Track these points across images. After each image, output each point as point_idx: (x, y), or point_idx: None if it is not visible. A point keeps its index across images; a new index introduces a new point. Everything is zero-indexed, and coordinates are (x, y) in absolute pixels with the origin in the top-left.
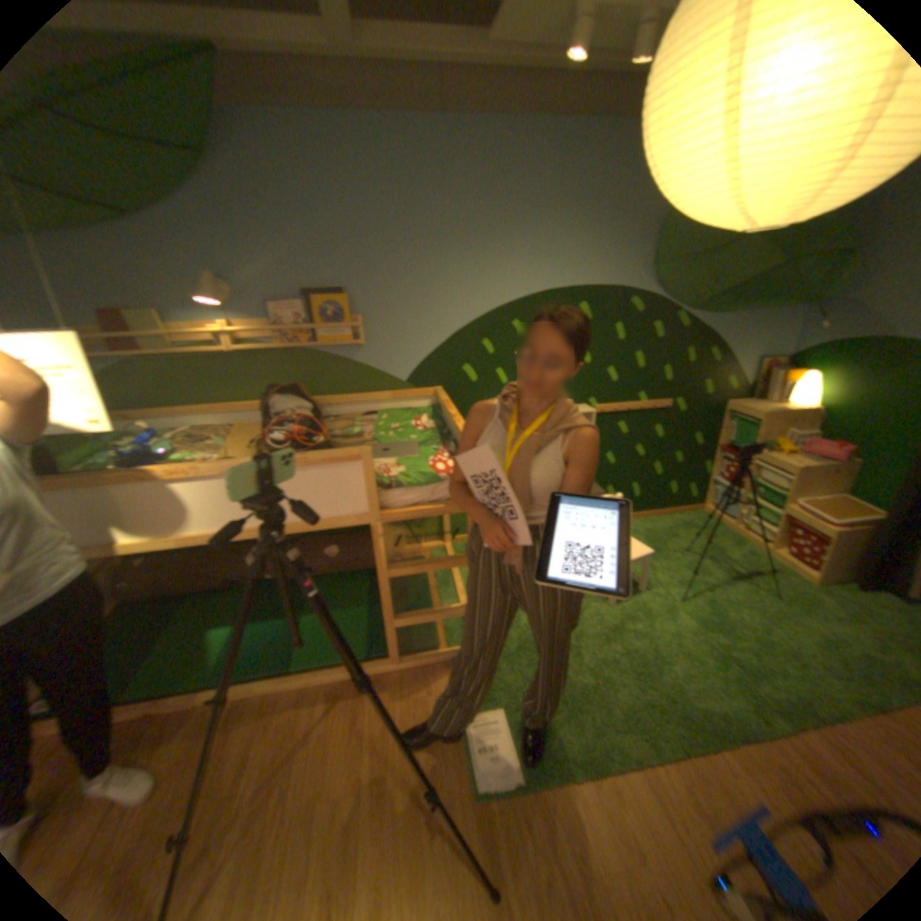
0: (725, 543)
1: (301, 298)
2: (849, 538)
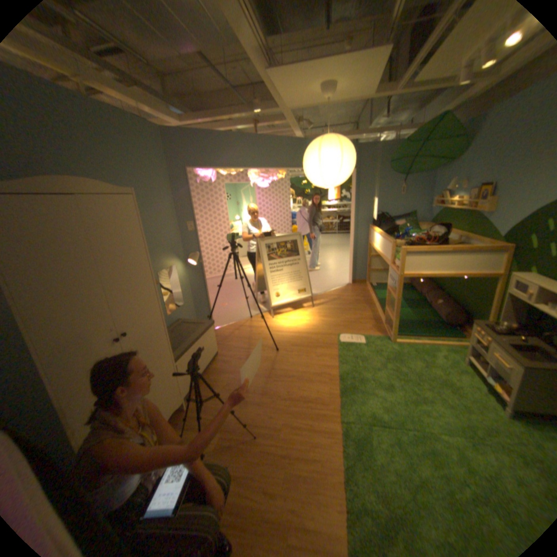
0: None
1: (481, 187)
2: None
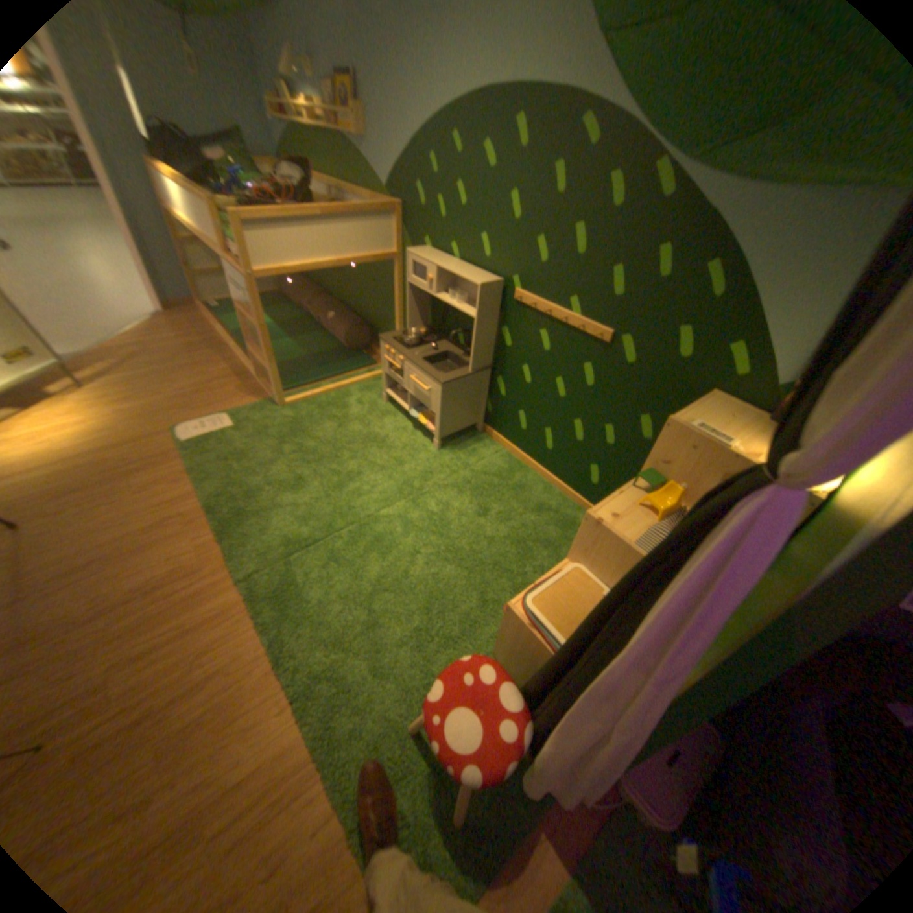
0: (550, 562)
1: (335, 81)
2: (521, 632)
